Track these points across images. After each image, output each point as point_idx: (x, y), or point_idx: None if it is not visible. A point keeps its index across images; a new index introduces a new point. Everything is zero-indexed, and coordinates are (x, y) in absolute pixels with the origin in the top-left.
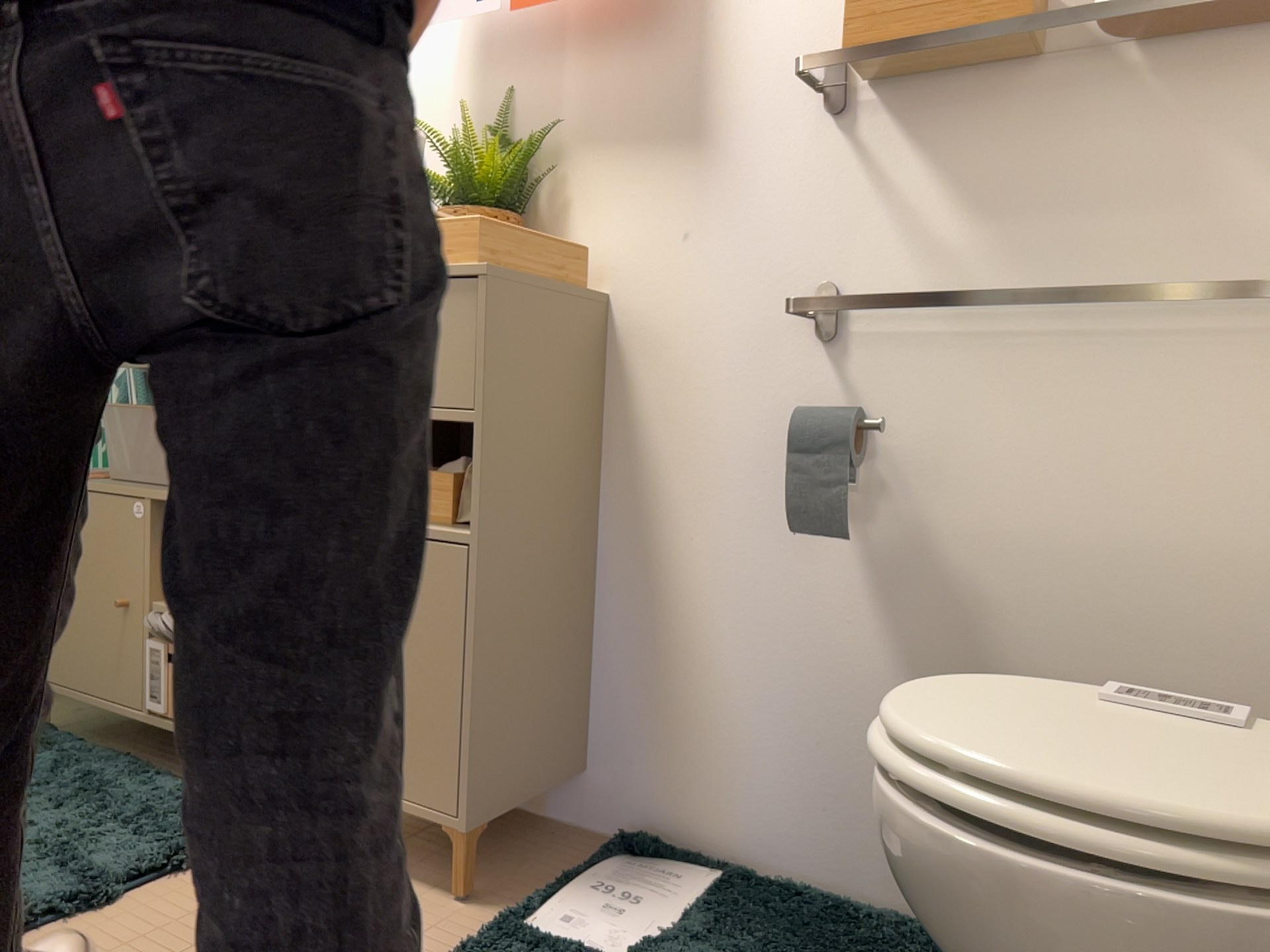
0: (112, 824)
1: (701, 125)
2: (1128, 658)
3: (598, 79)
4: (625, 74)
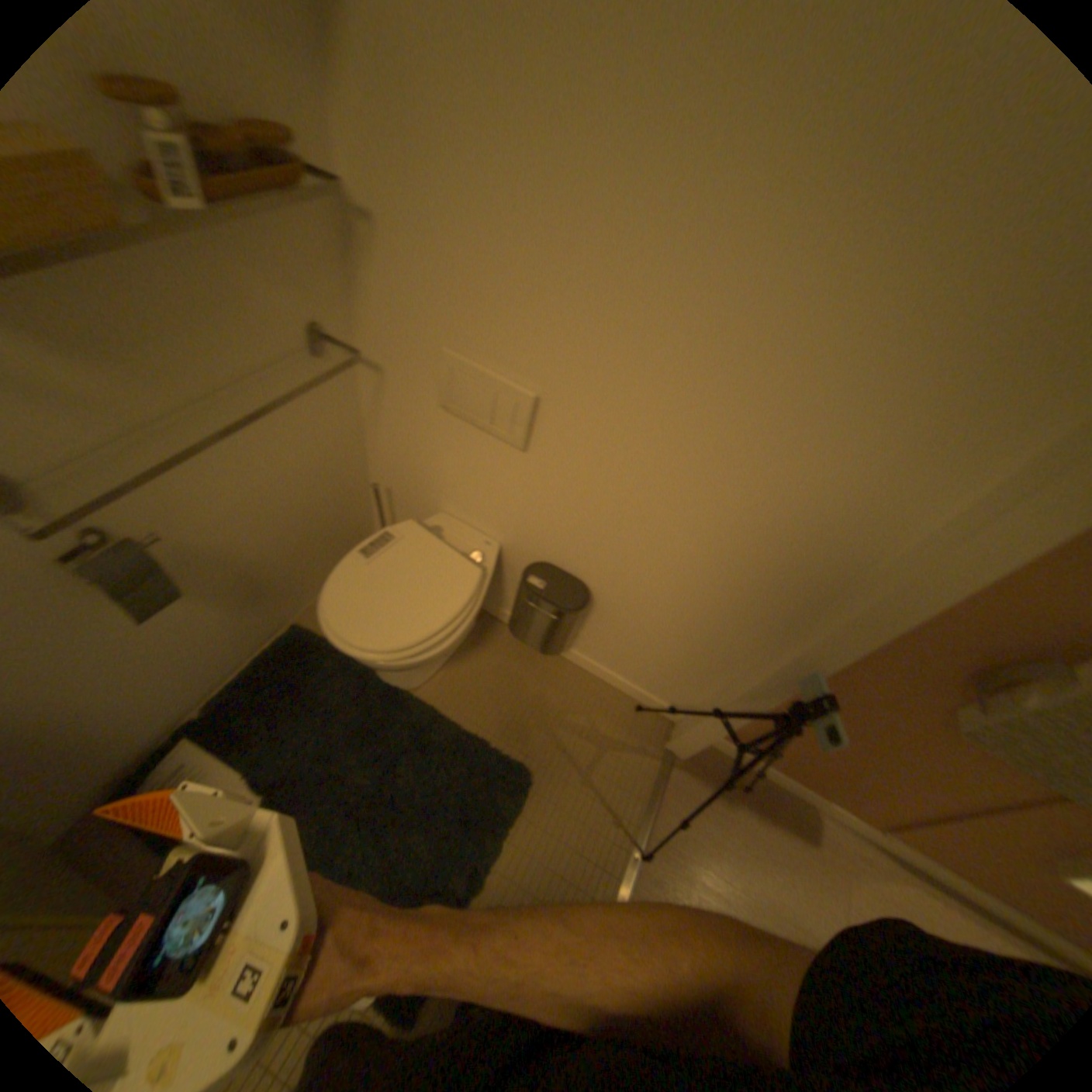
0: None
1: None
2: (289, 517)
3: None
4: None
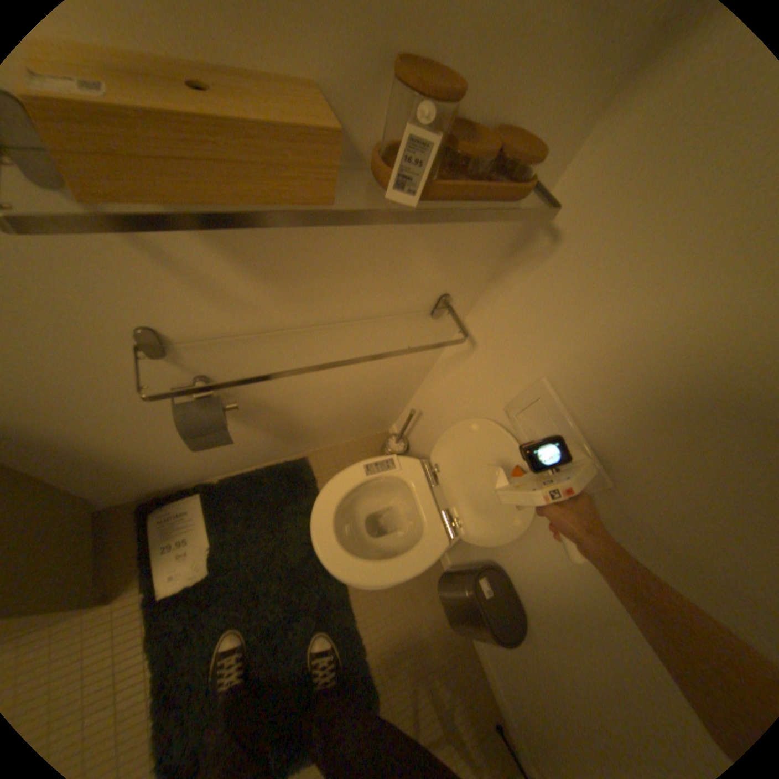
0: None
1: None
2: (341, 401)
3: None
4: None
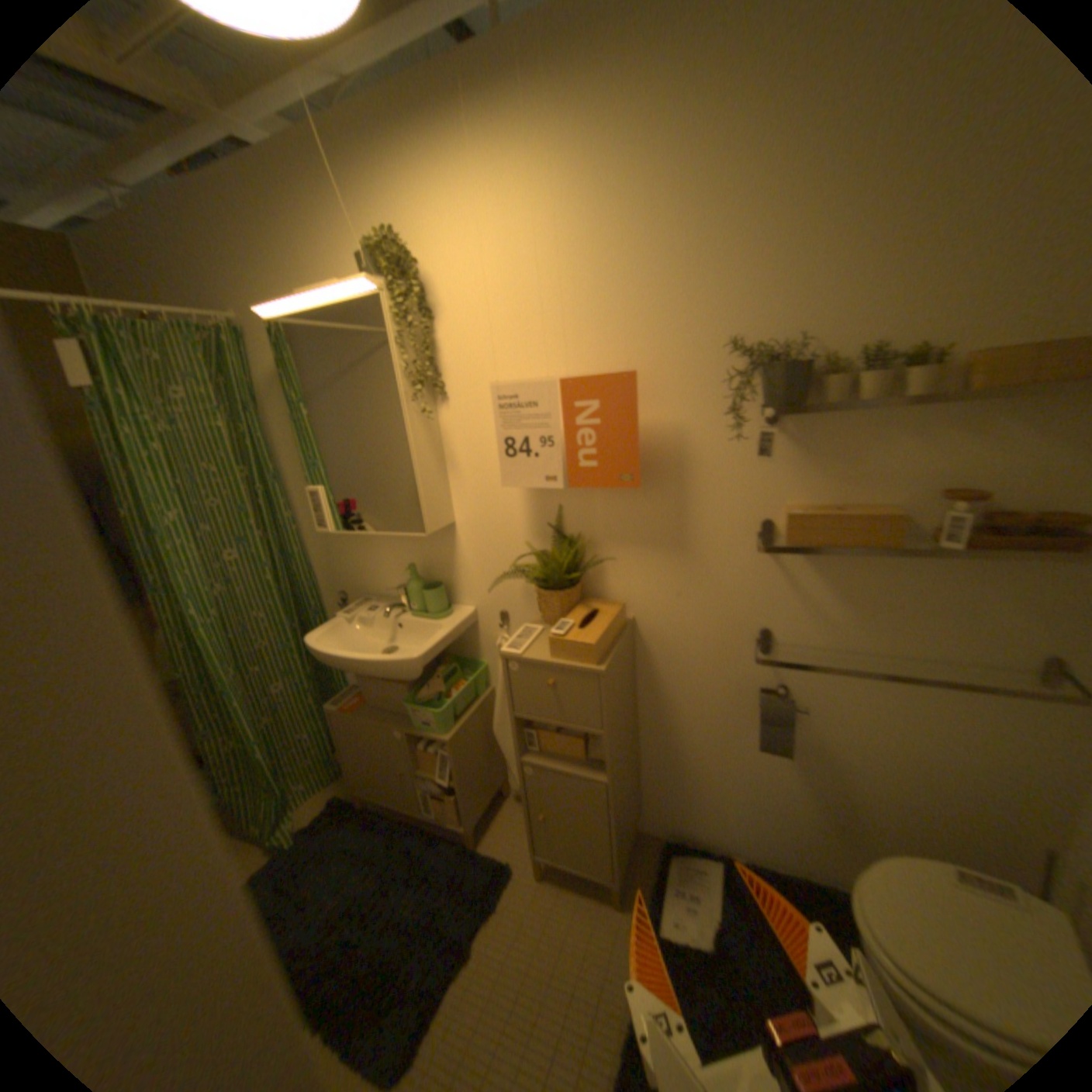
0: (442, 898)
1: (684, 542)
2: (923, 798)
3: (616, 508)
4: (634, 508)
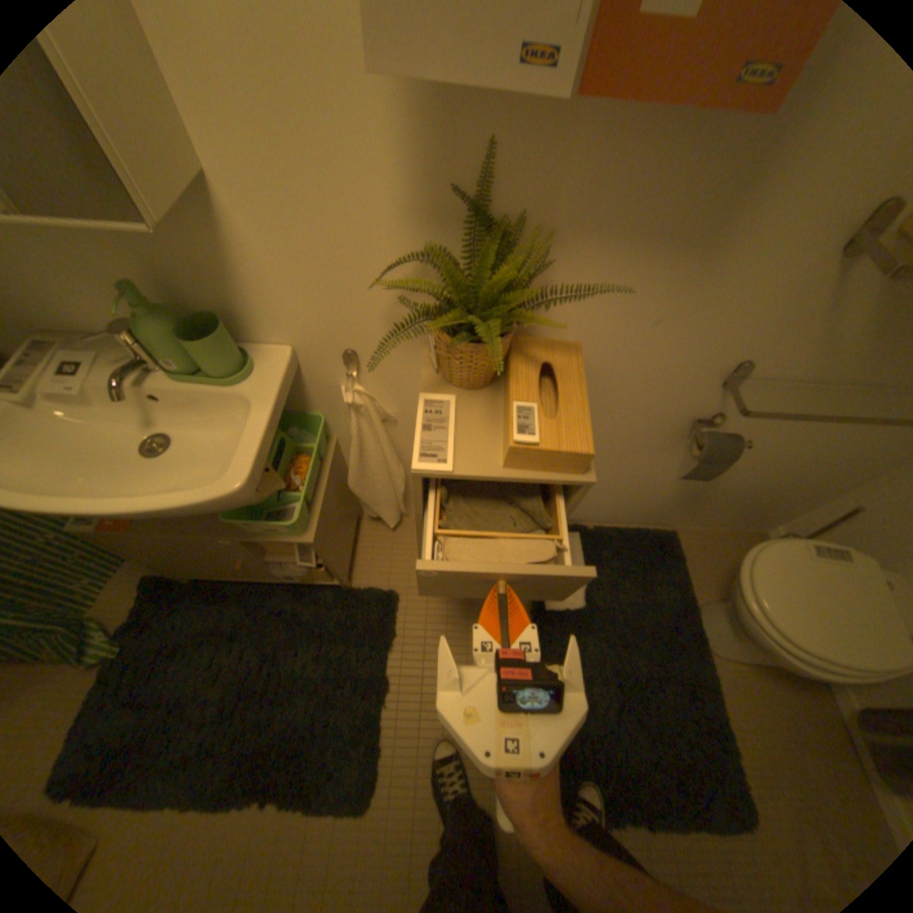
0: (340, 646)
1: (720, 234)
2: (775, 477)
3: (623, 152)
4: (661, 155)
